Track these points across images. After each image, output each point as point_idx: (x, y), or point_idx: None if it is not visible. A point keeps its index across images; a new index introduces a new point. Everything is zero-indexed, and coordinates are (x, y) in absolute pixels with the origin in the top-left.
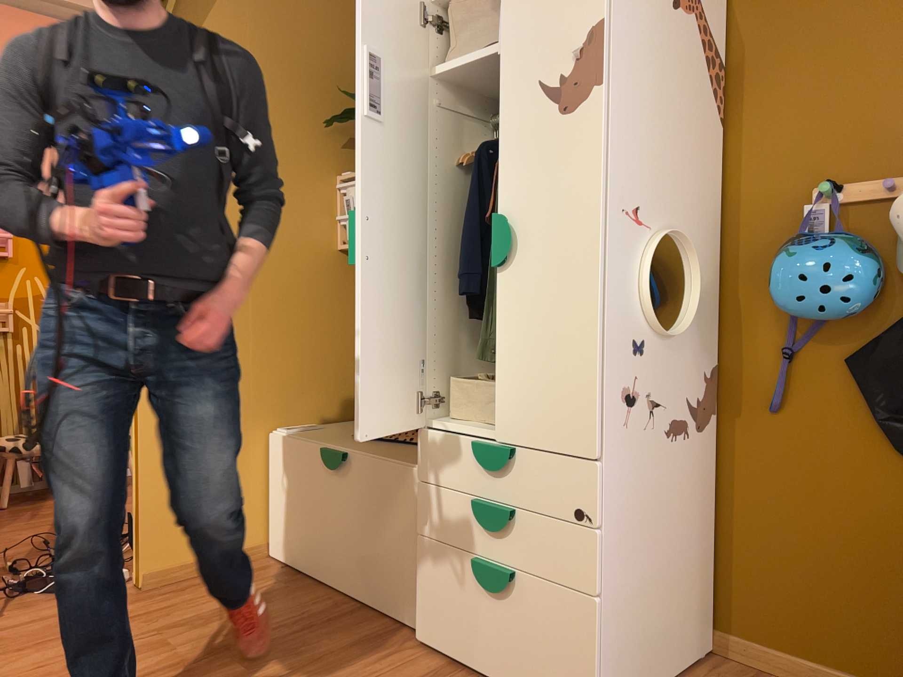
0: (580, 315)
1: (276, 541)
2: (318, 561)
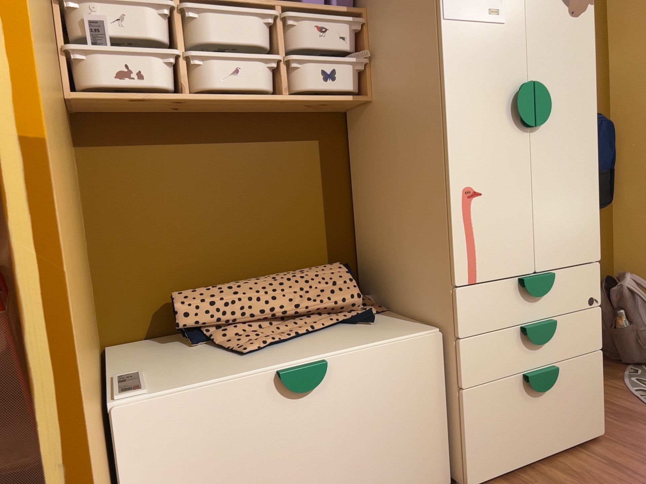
0: (588, 164)
1: None
2: None
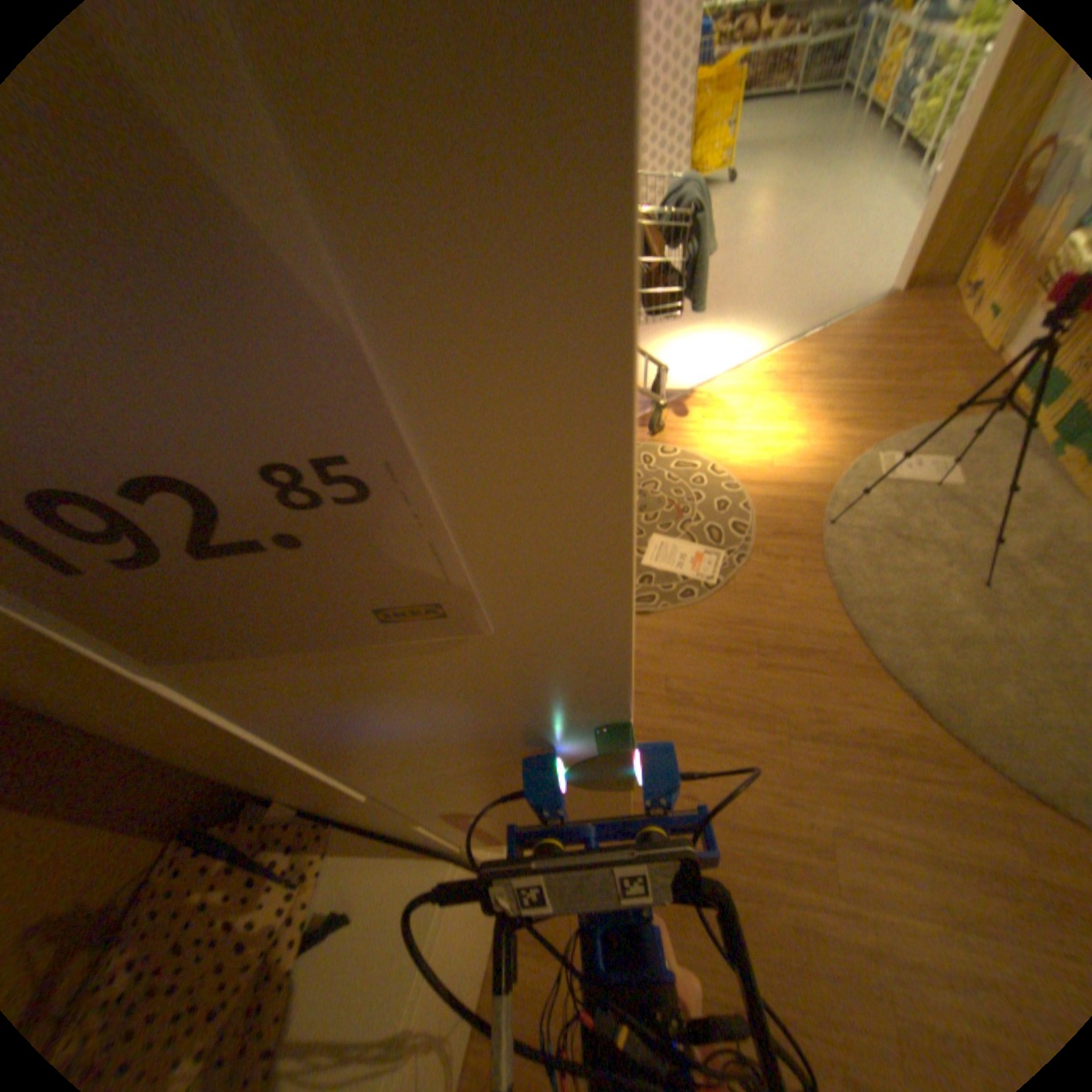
0: None
1: None
2: None
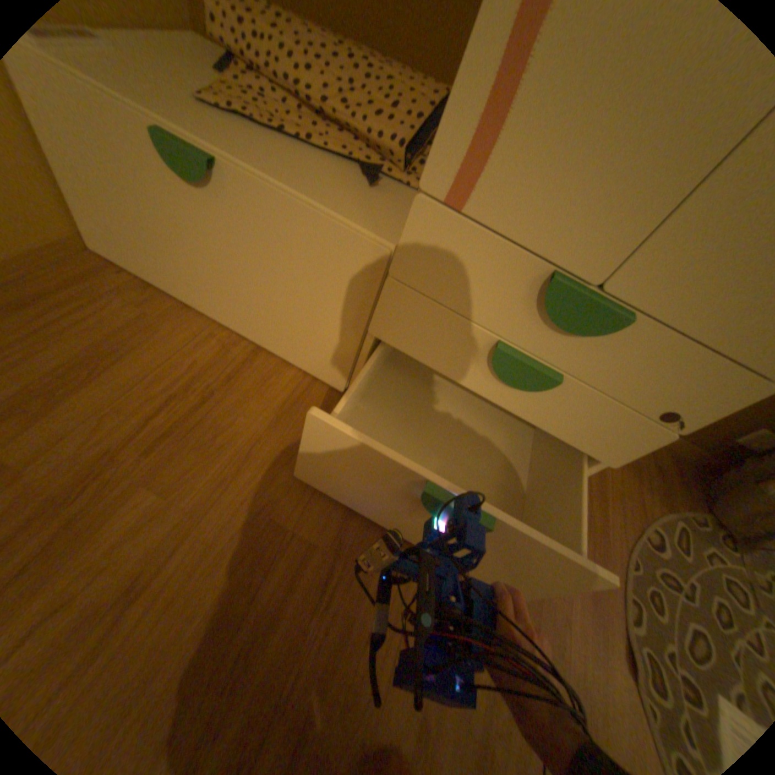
0: None
1: (99, 238)
2: (182, 284)
